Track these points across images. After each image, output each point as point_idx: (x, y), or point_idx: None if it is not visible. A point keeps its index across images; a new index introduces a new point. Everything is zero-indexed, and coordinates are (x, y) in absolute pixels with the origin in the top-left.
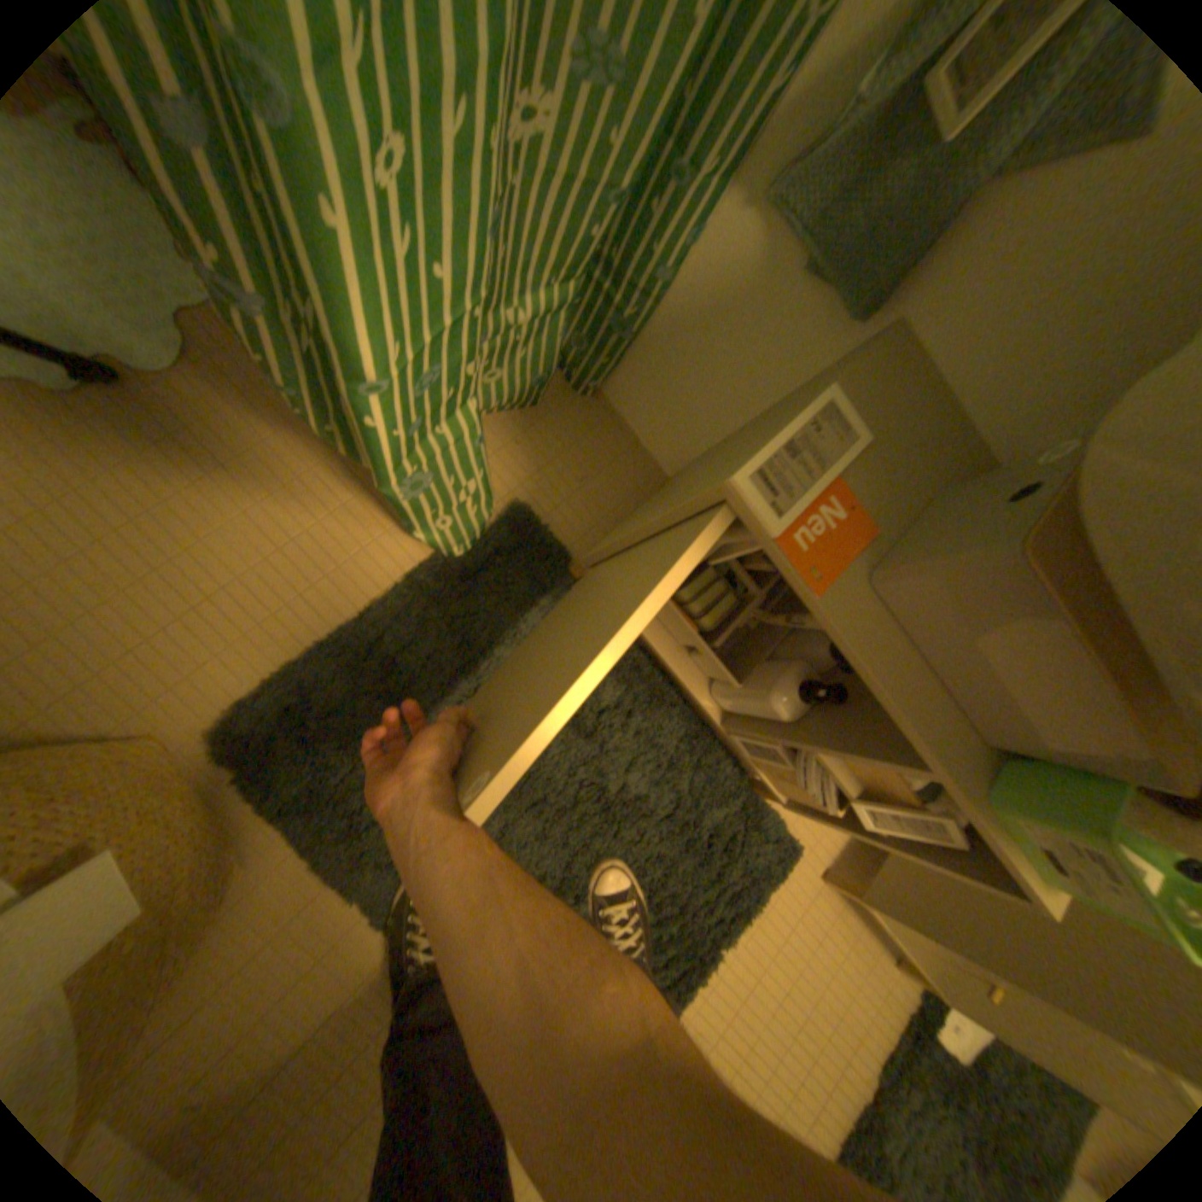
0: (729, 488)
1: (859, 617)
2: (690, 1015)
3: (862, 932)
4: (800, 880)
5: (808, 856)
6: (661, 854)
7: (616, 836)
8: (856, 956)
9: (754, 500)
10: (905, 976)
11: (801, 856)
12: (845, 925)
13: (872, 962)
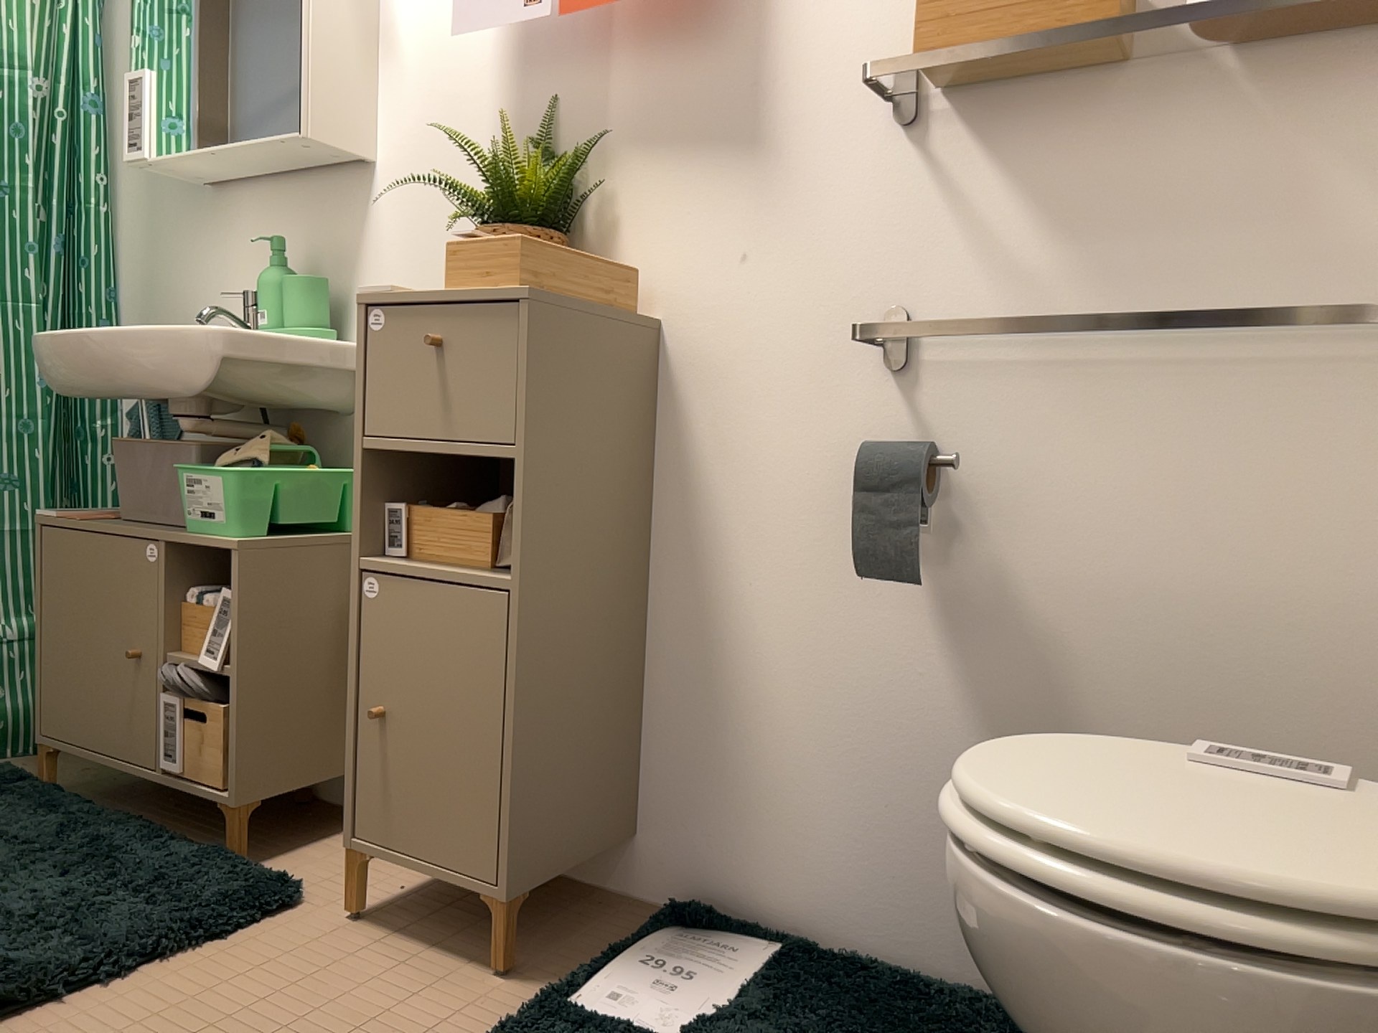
0: (39, 520)
1: (105, 523)
2: (52, 993)
3: (411, 950)
4: (298, 919)
5: (315, 904)
6: (65, 888)
7: (6, 880)
8: (396, 968)
9: (51, 517)
10: (500, 980)
11: (284, 881)
12: (378, 946)
13: (430, 972)
